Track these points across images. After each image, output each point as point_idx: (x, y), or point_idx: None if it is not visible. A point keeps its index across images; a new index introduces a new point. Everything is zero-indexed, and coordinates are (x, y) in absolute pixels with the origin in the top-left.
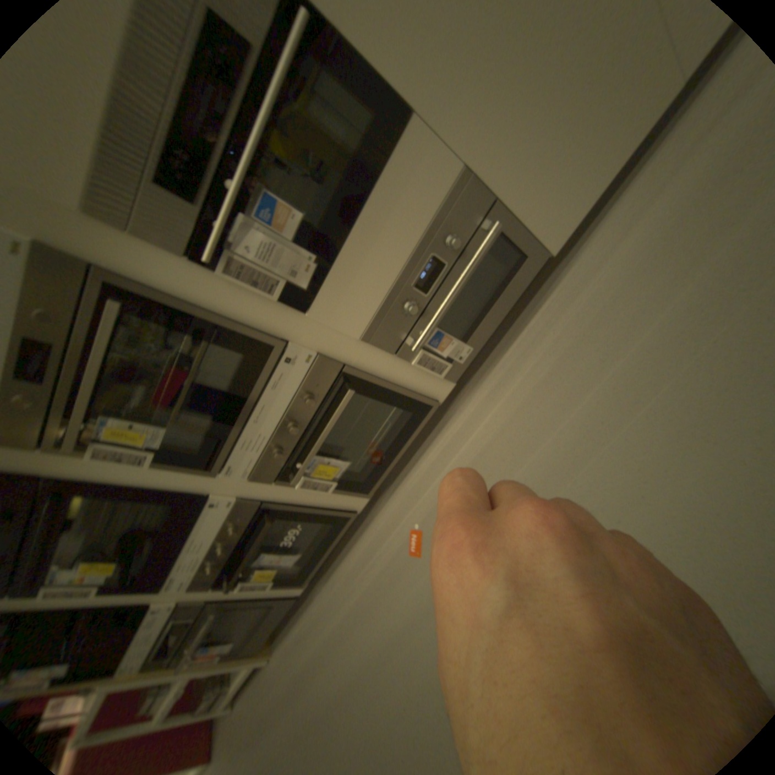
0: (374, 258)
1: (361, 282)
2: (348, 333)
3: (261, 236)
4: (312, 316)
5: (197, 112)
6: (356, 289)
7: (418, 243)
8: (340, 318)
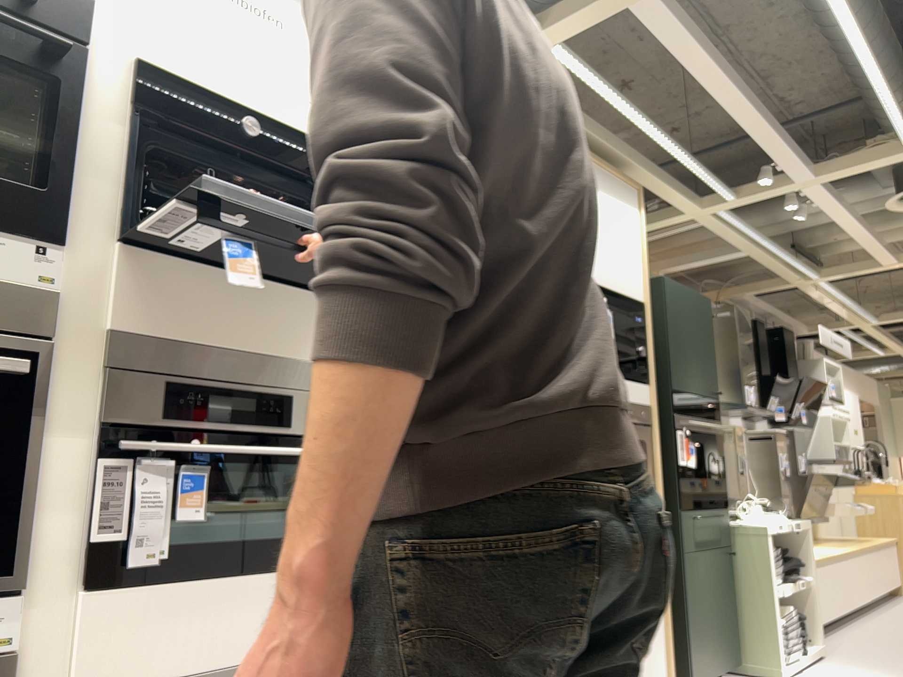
0: (195, 625)
1: (159, 631)
2: (73, 671)
3: (160, 486)
4: (81, 599)
5: (232, 398)
6: (146, 633)
7: (235, 665)
8: (94, 641)
